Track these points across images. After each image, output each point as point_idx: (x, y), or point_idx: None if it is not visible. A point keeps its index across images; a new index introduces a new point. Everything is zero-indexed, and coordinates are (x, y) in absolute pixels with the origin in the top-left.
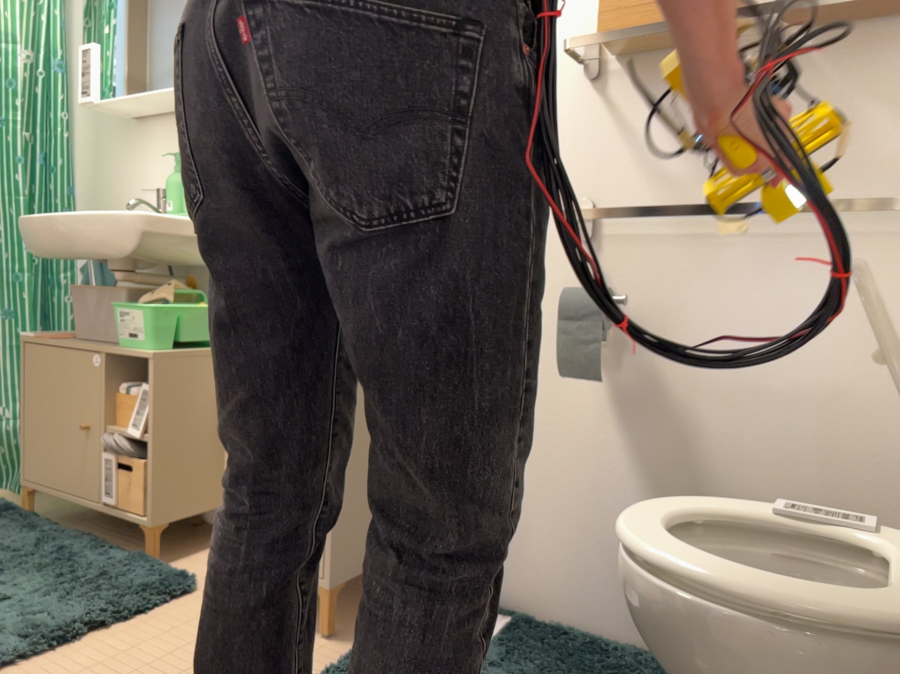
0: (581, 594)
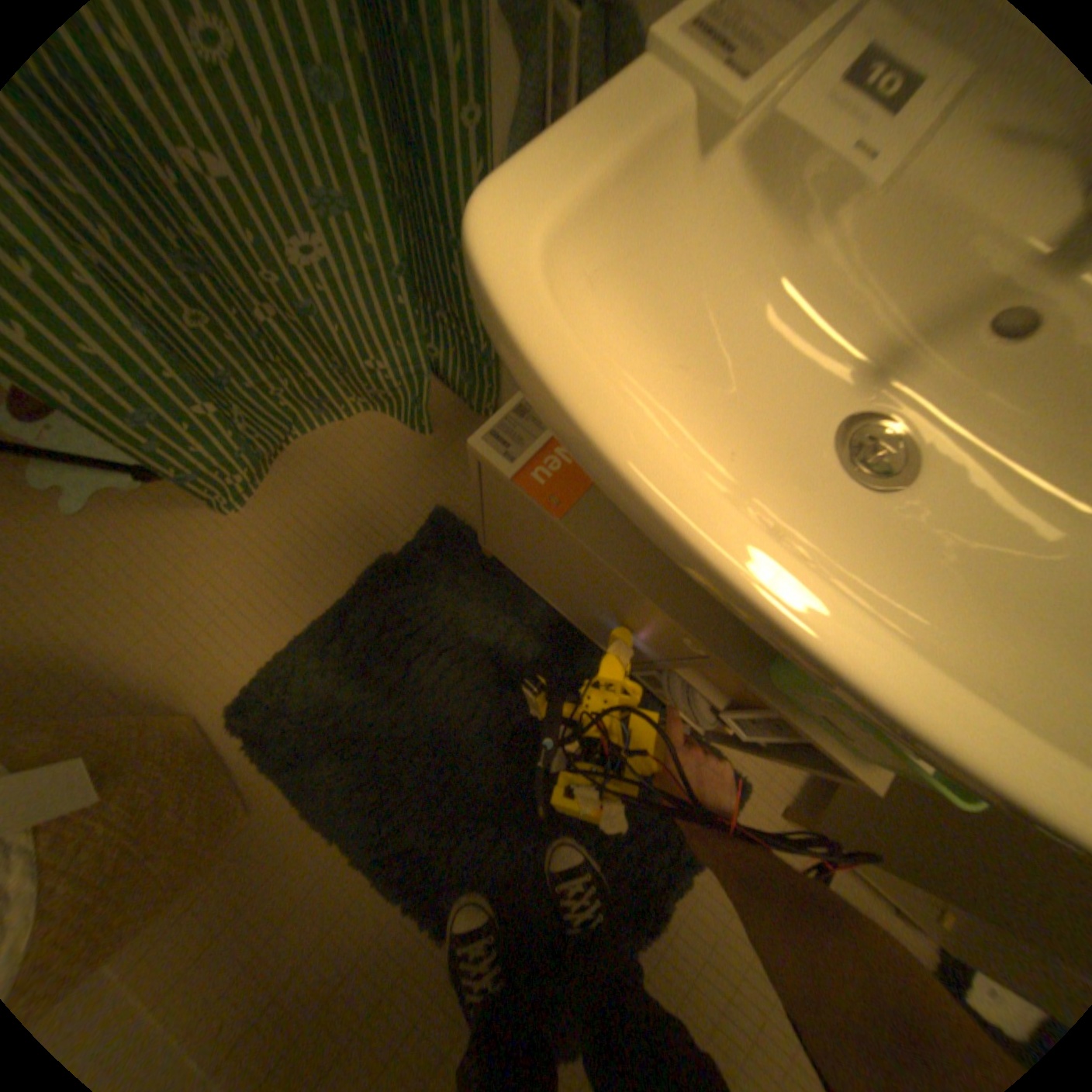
0: None
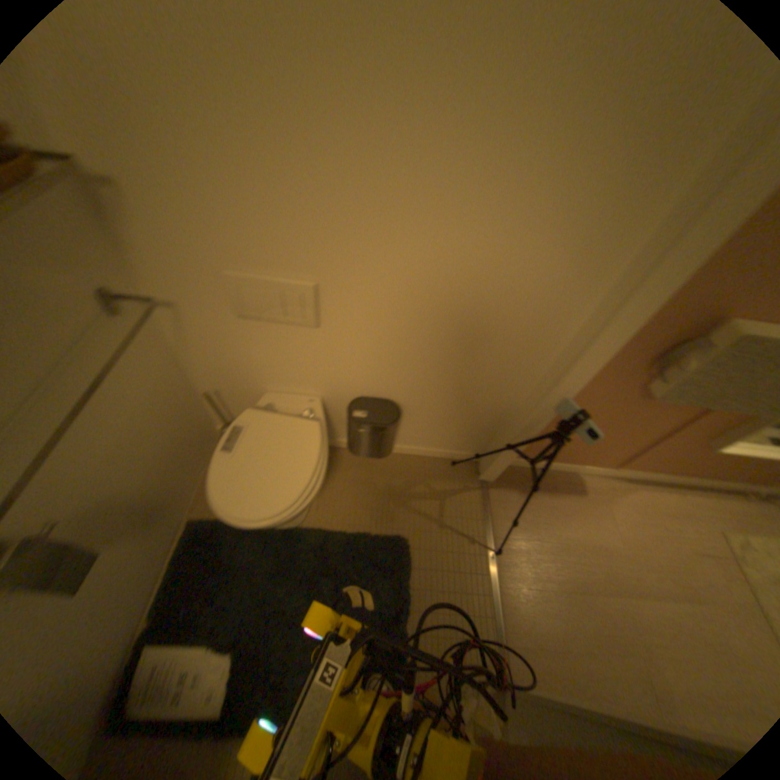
0: (140, 595)
